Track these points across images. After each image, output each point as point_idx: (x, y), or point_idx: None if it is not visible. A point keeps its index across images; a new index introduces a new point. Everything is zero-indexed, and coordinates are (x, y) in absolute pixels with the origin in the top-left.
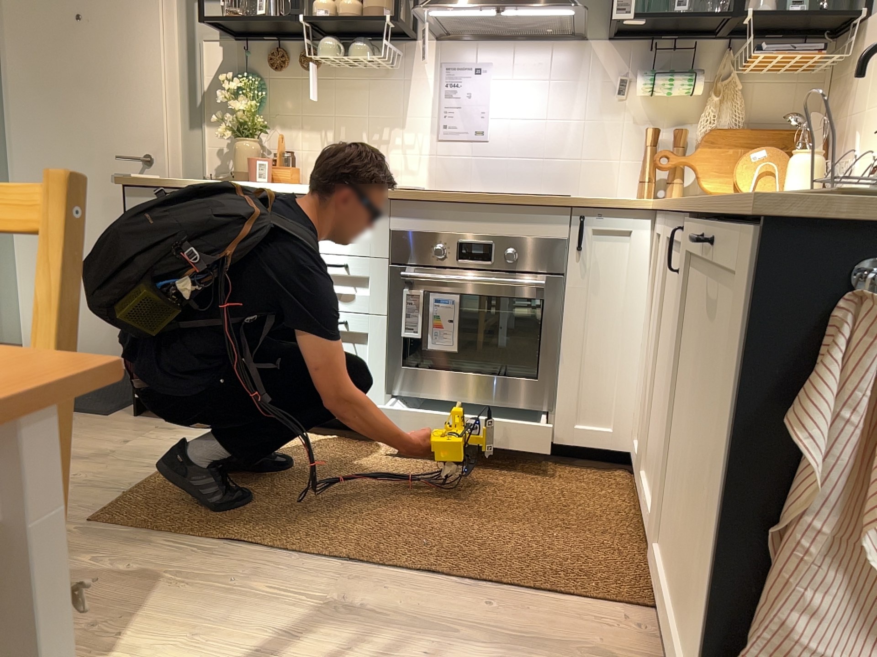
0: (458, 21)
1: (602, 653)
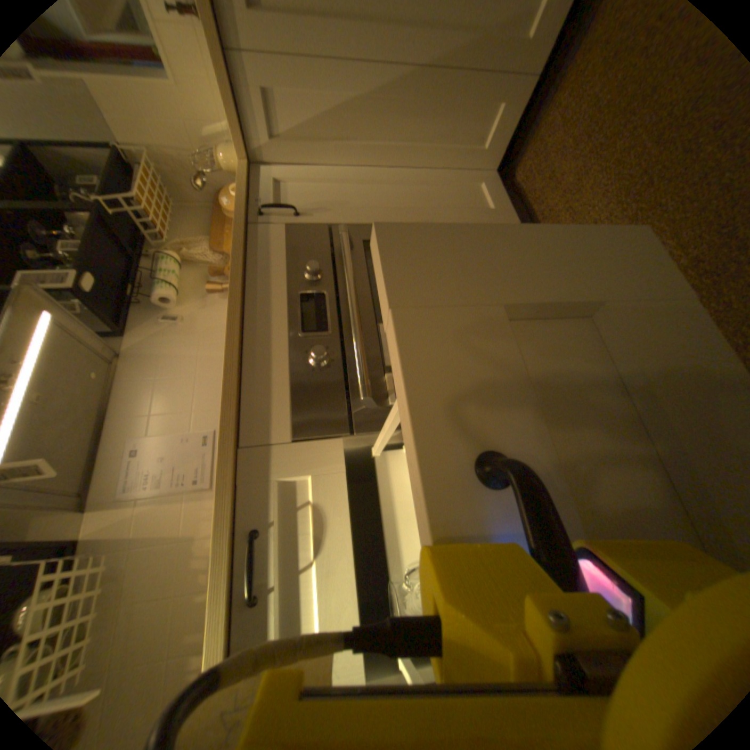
0: (68, 481)
1: None
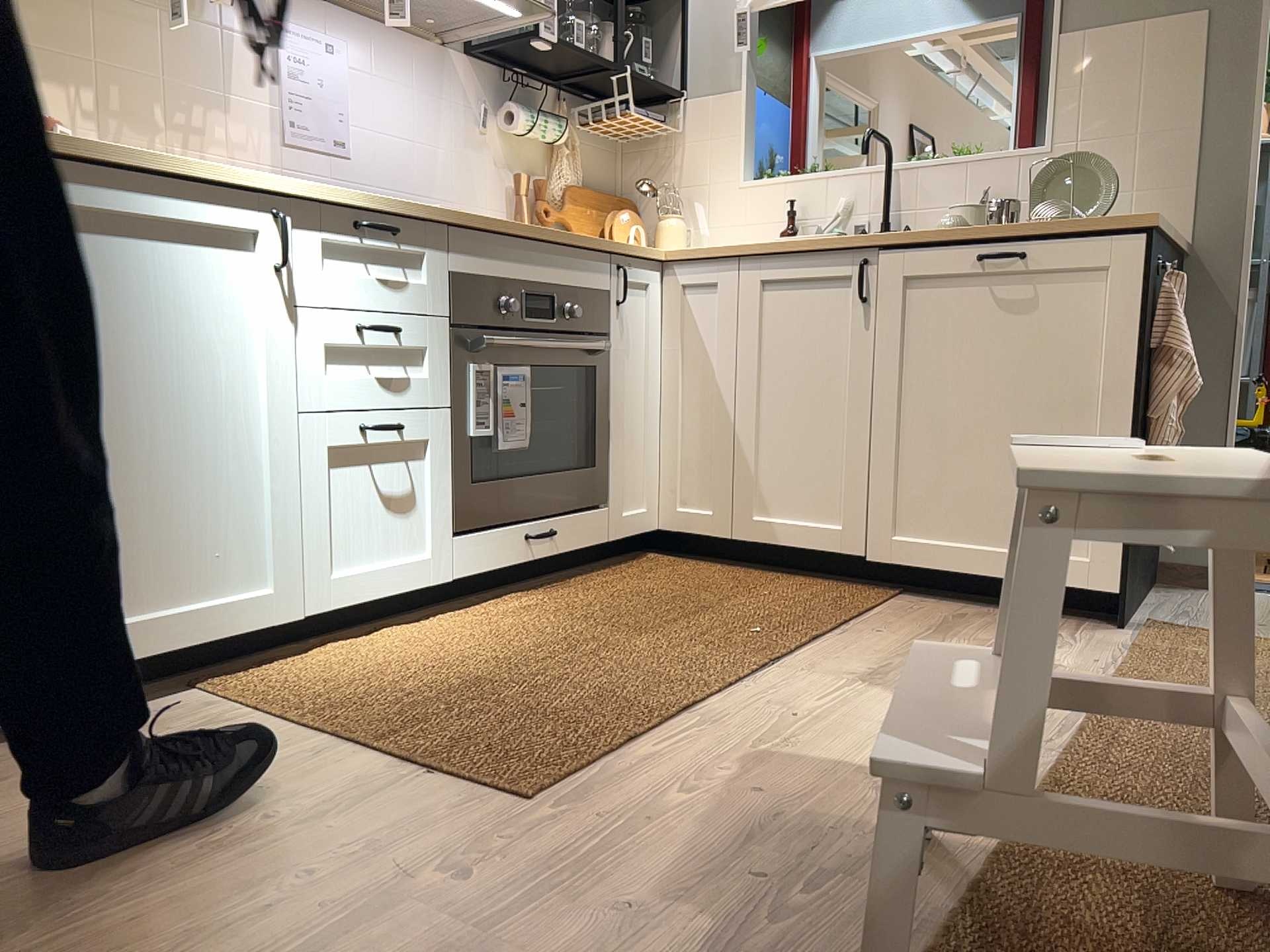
0: None
1: (948, 615)
